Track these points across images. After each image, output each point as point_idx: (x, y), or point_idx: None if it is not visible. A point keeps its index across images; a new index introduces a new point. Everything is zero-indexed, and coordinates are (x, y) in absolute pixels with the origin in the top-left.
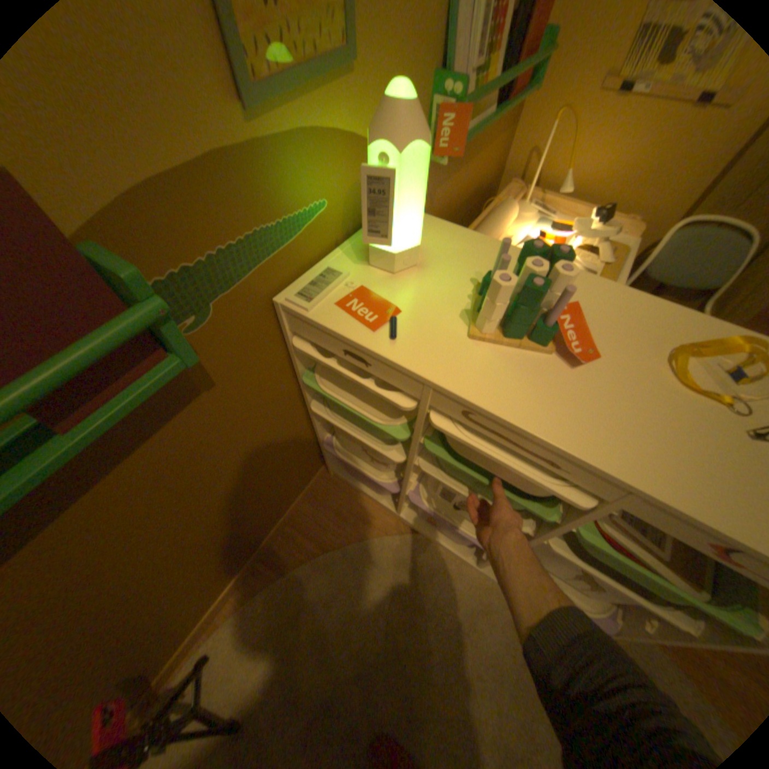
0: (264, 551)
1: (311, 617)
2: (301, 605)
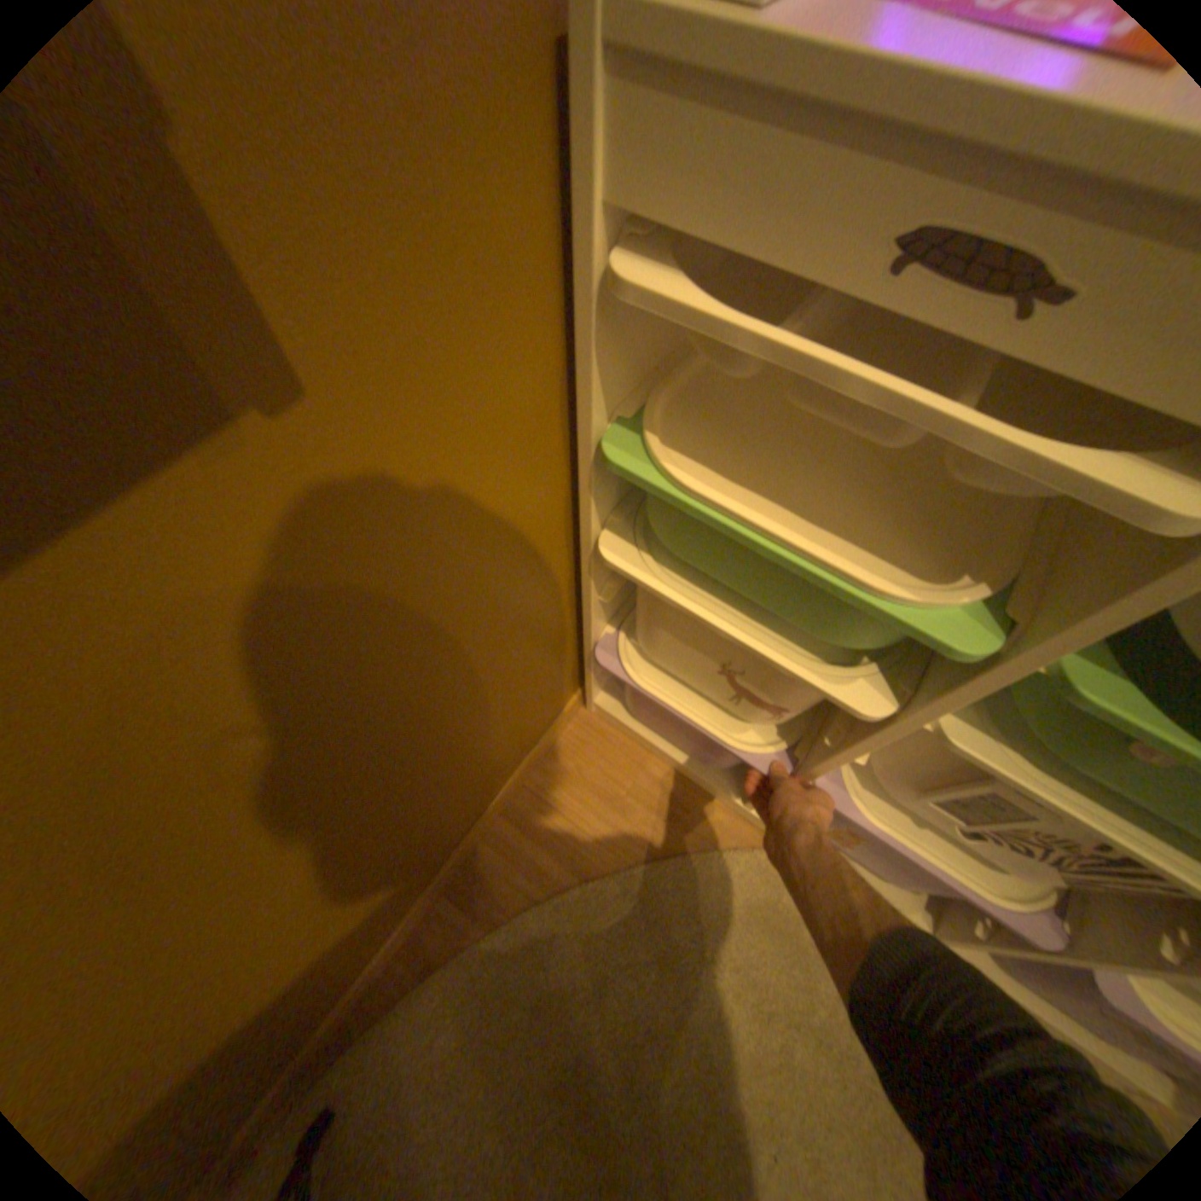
0: (452, 873)
1: (560, 1029)
2: (537, 1000)
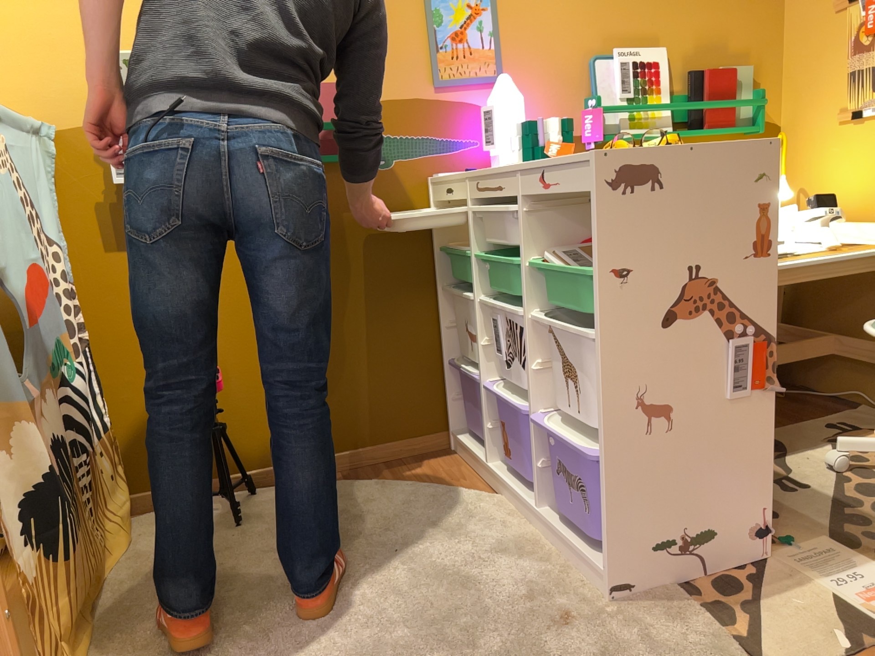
0: (348, 463)
1: (346, 502)
2: (346, 495)
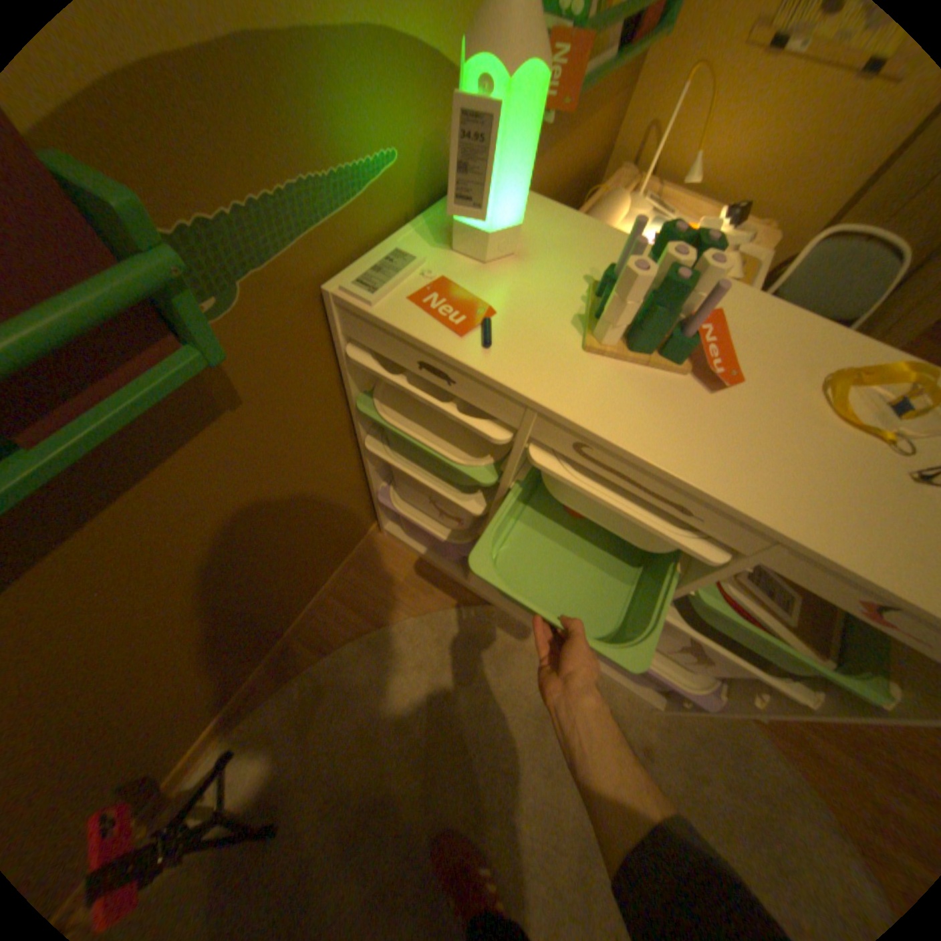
0: (300, 627)
1: (361, 703)
2: (349, 690)
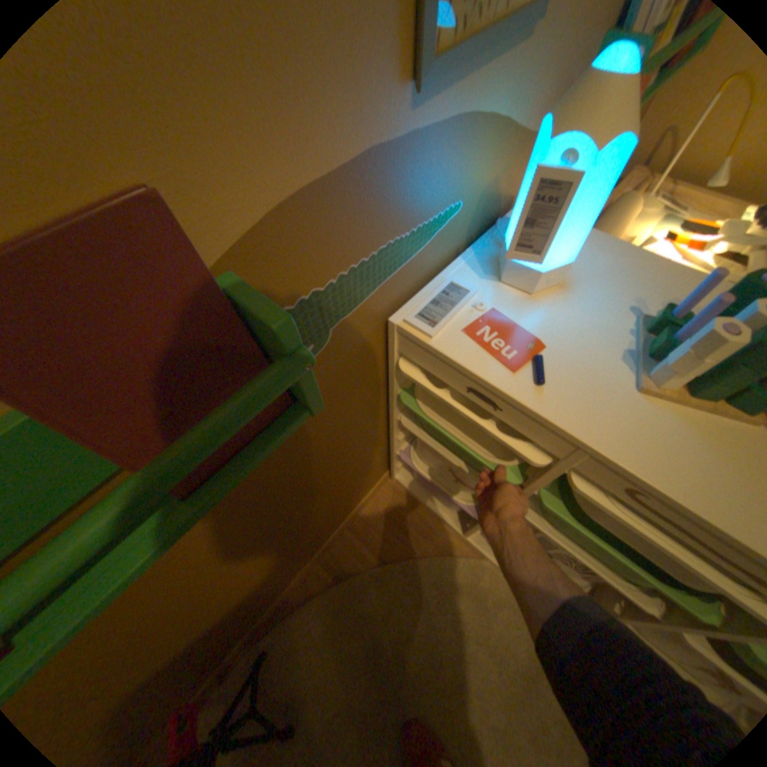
0: (323, 554)
1: (368, 632)
2: (358, 617)
